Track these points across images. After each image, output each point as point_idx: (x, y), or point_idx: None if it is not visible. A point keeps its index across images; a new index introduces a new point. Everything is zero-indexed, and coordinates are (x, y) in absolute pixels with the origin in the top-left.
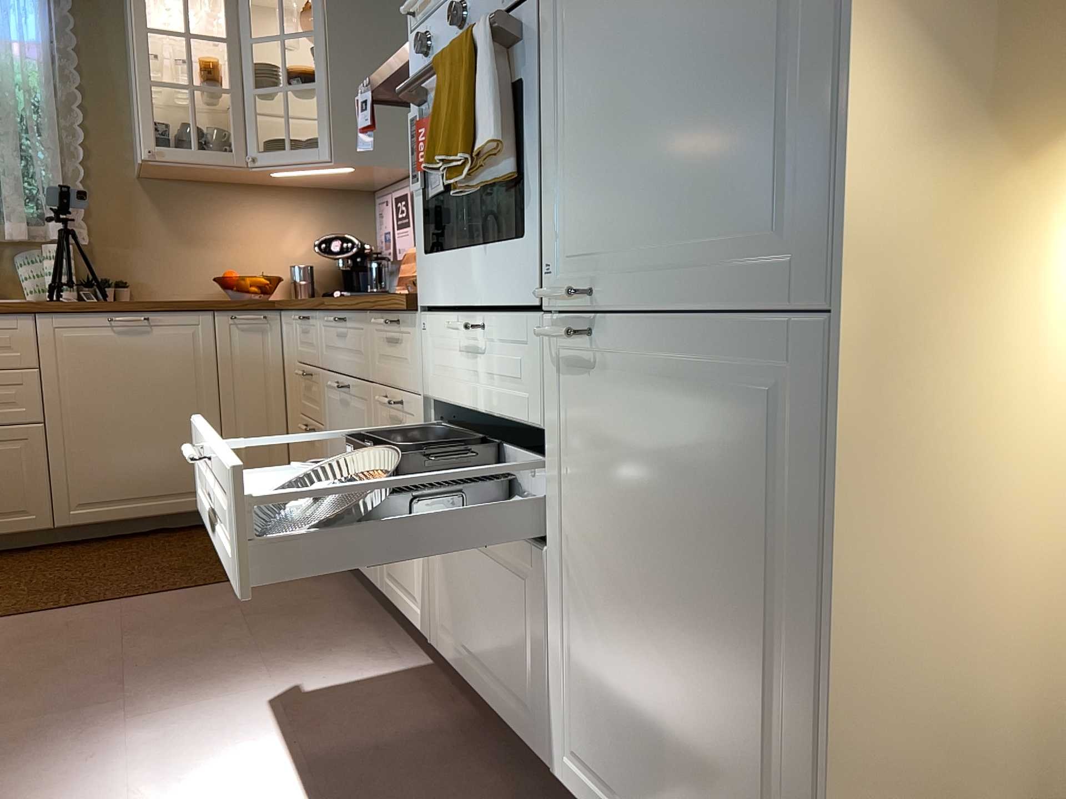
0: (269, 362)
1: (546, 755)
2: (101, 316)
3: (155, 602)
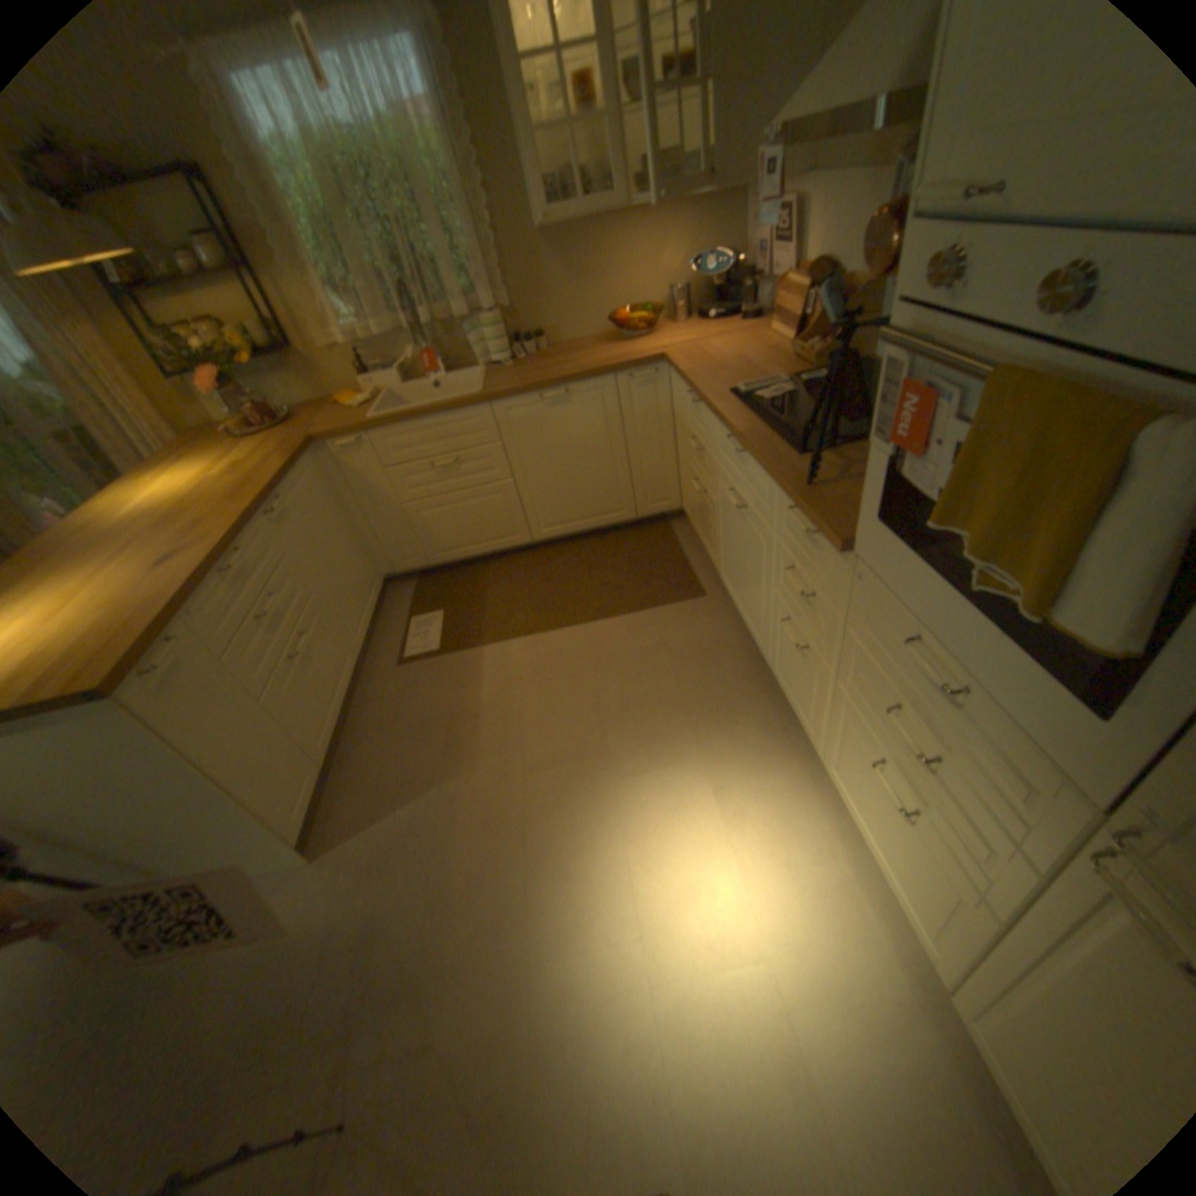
0: (660, 410)
1: (939, 975)
2: (534, 395)
3: (606, 627)
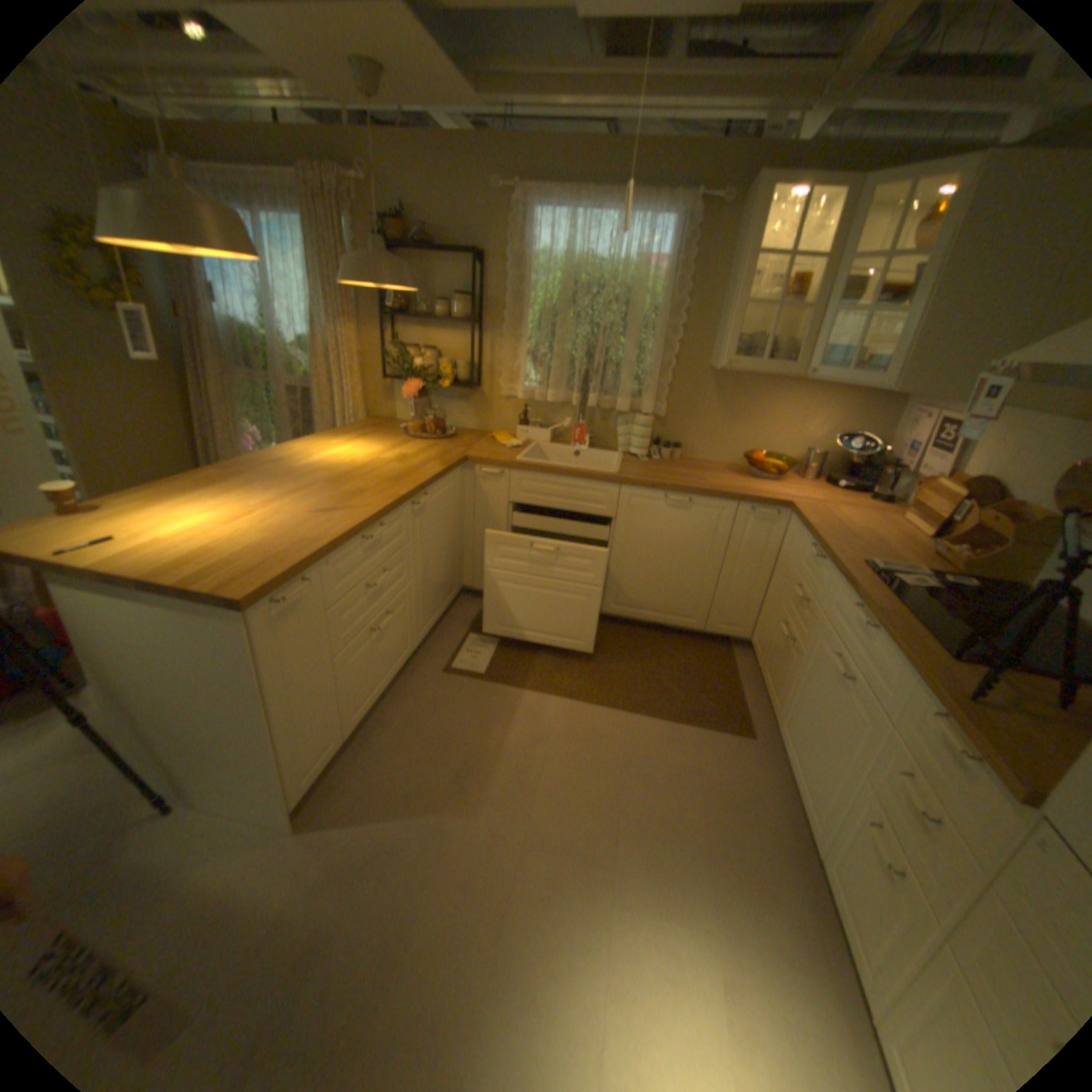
0: (768, 547)
1: None
2: (660, 493)
3: (647, 726)
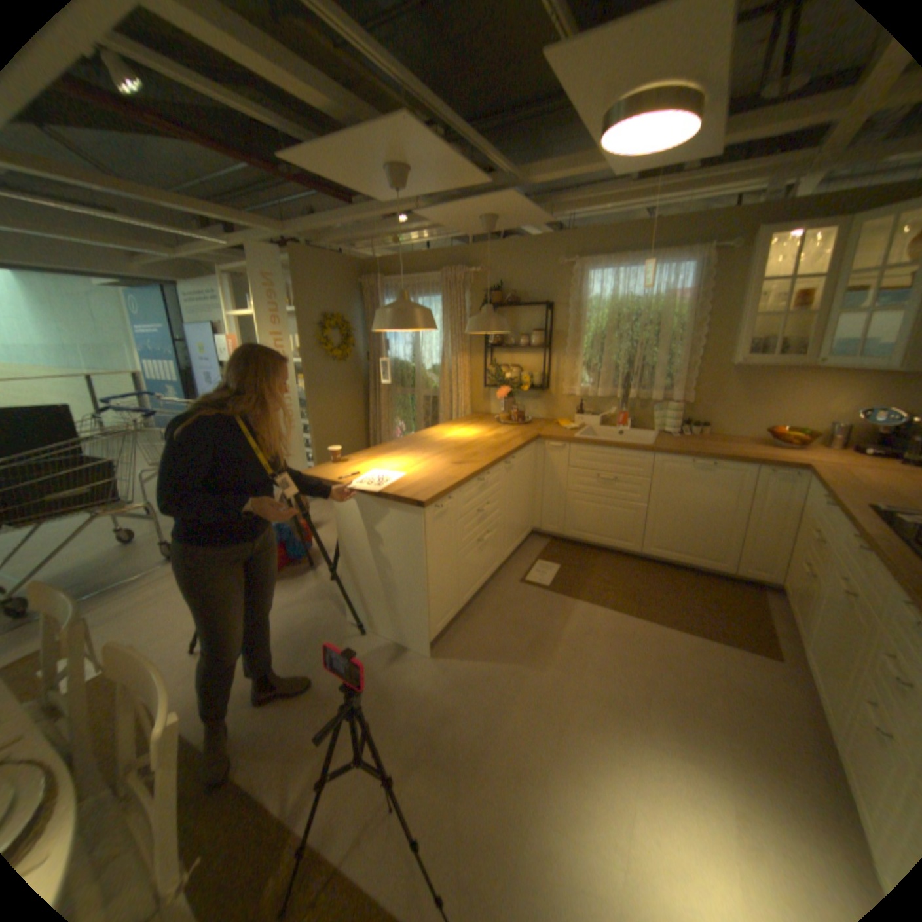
0: (792, 503)
1: None
2: (689, 458)
3: (679, 638)
